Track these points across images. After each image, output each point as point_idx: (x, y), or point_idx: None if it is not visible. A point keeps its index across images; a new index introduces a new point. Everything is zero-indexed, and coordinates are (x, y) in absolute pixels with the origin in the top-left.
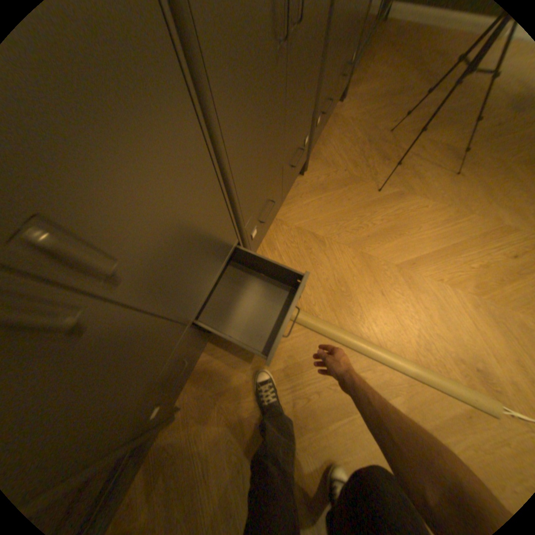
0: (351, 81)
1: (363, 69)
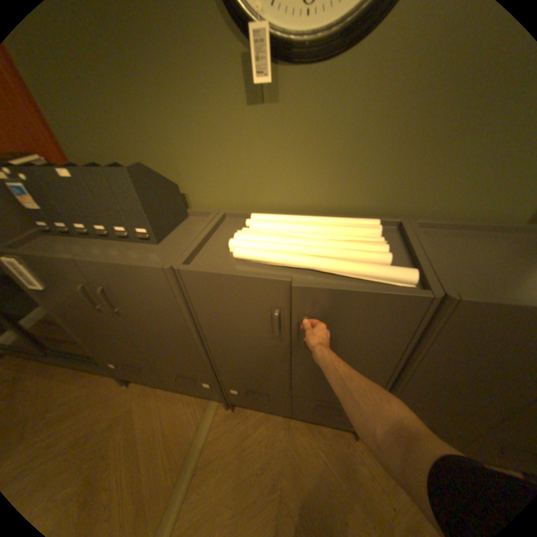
0: None
1: None
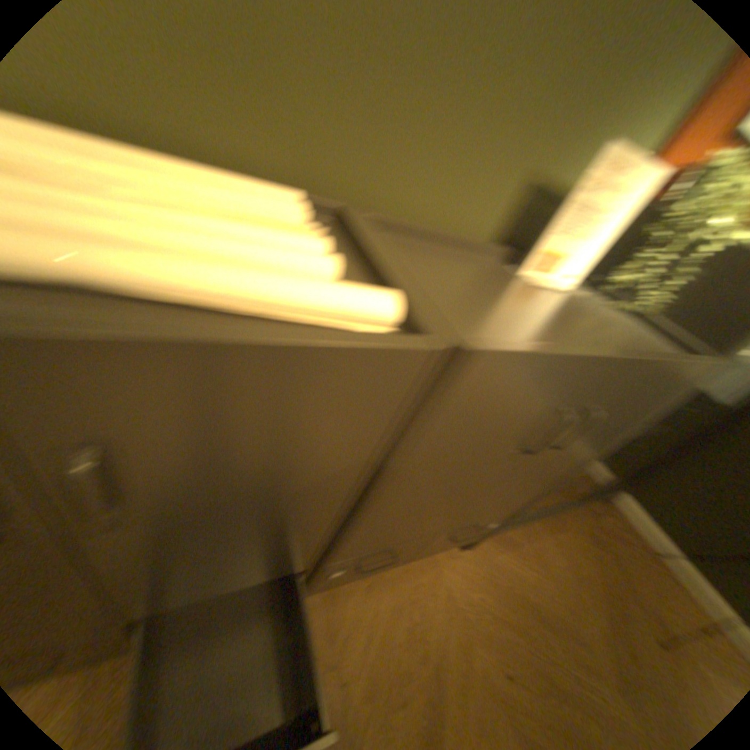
0: (502, 535)
1: (534, 536)
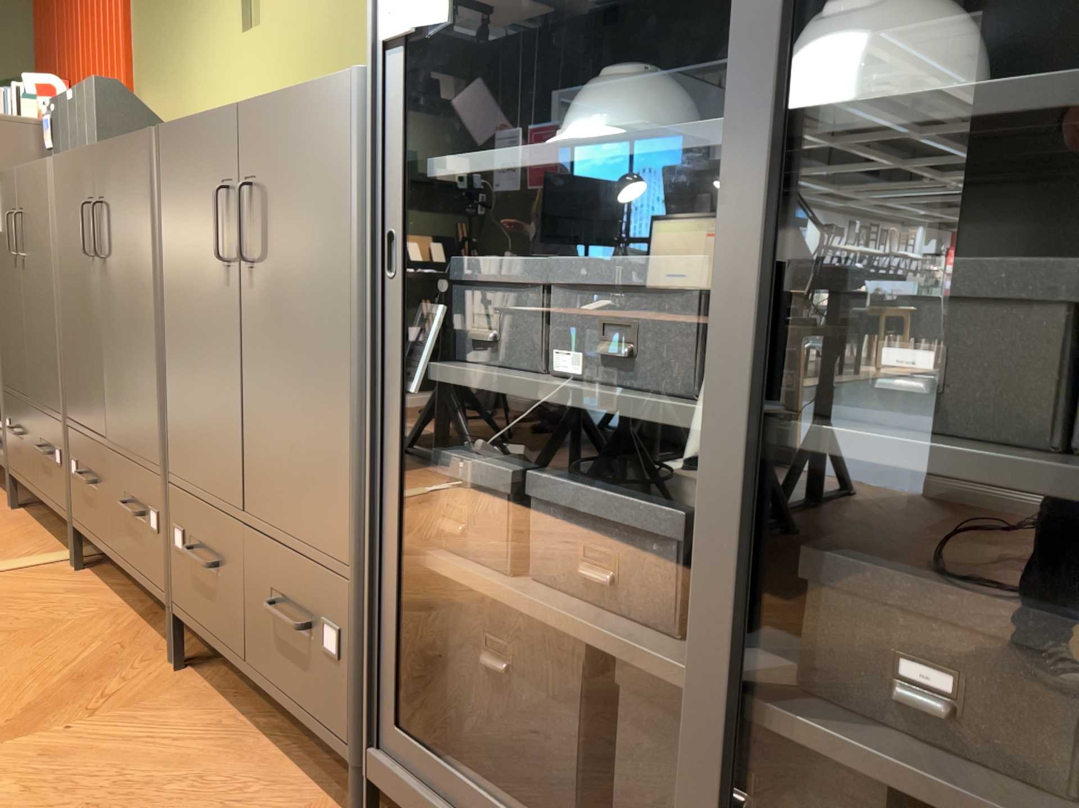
0: None
1: None
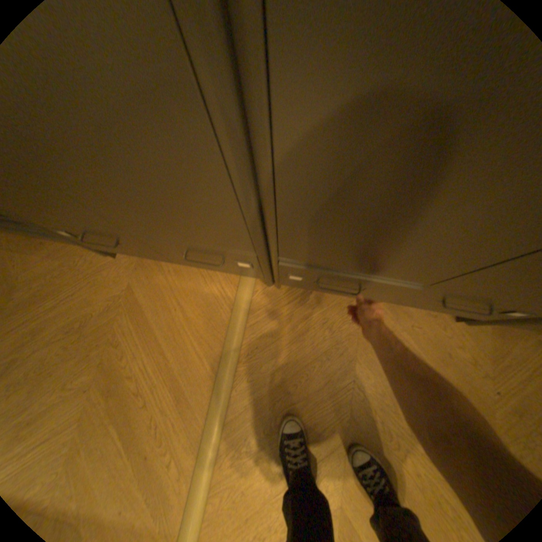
0: None
1: None
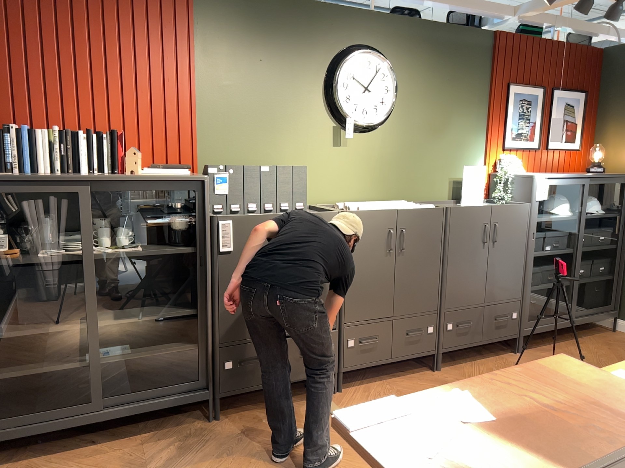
0: (539, 348)
1: (561, 346)
